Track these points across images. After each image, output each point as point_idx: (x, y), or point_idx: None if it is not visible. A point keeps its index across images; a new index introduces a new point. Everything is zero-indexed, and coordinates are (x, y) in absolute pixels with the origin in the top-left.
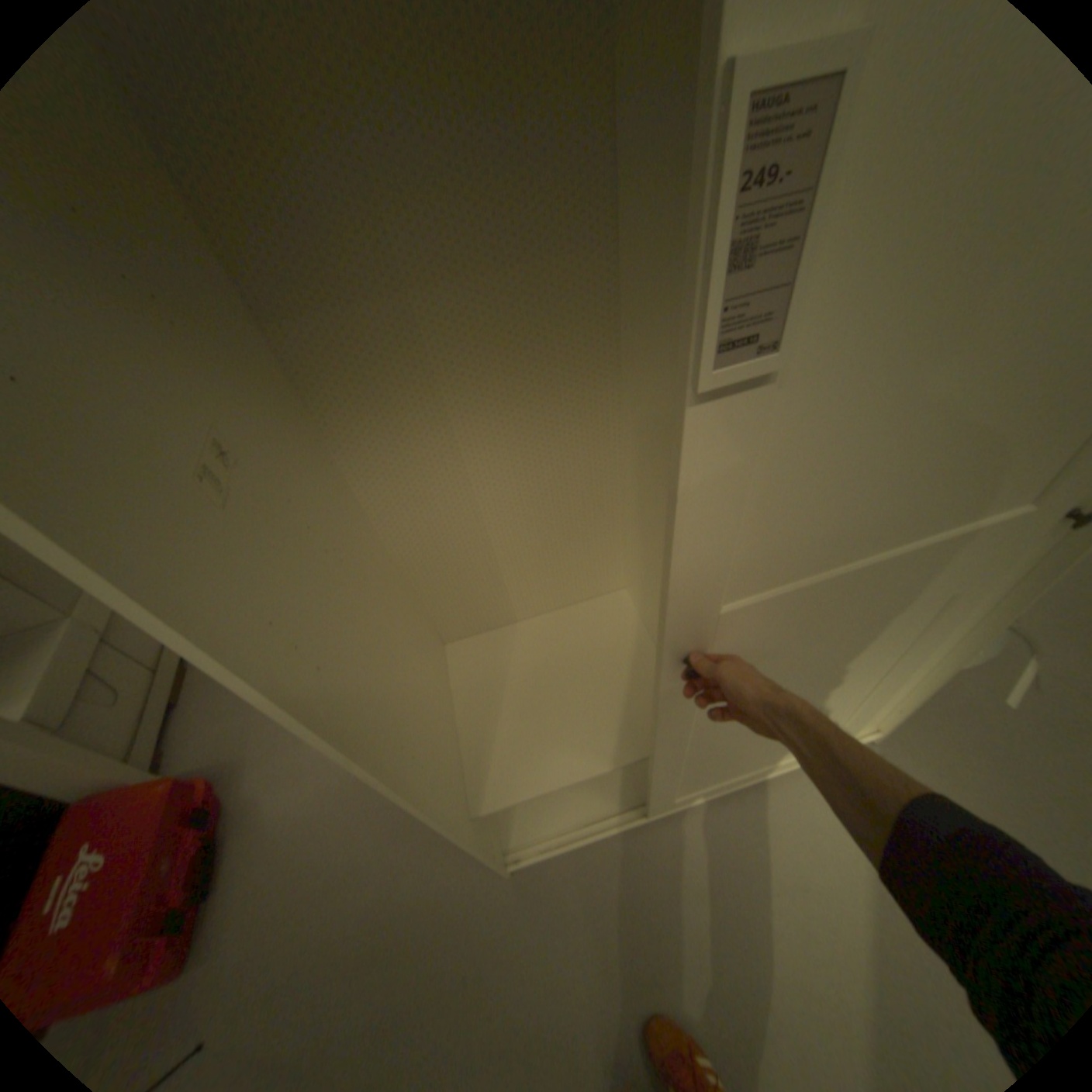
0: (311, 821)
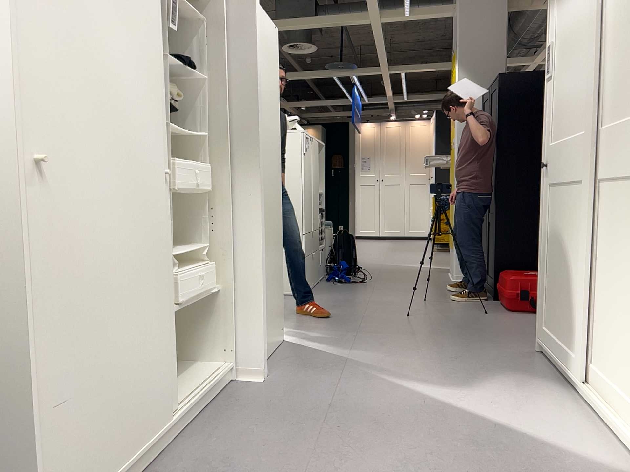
0: None
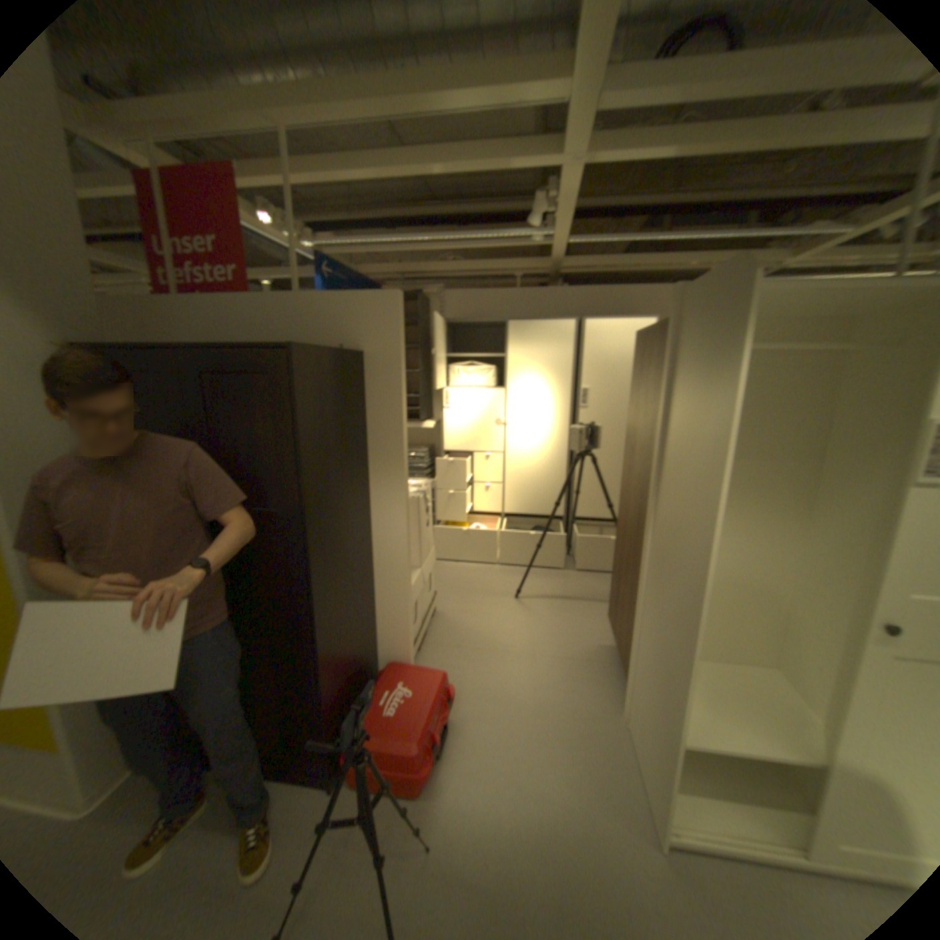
0: (507, 751)
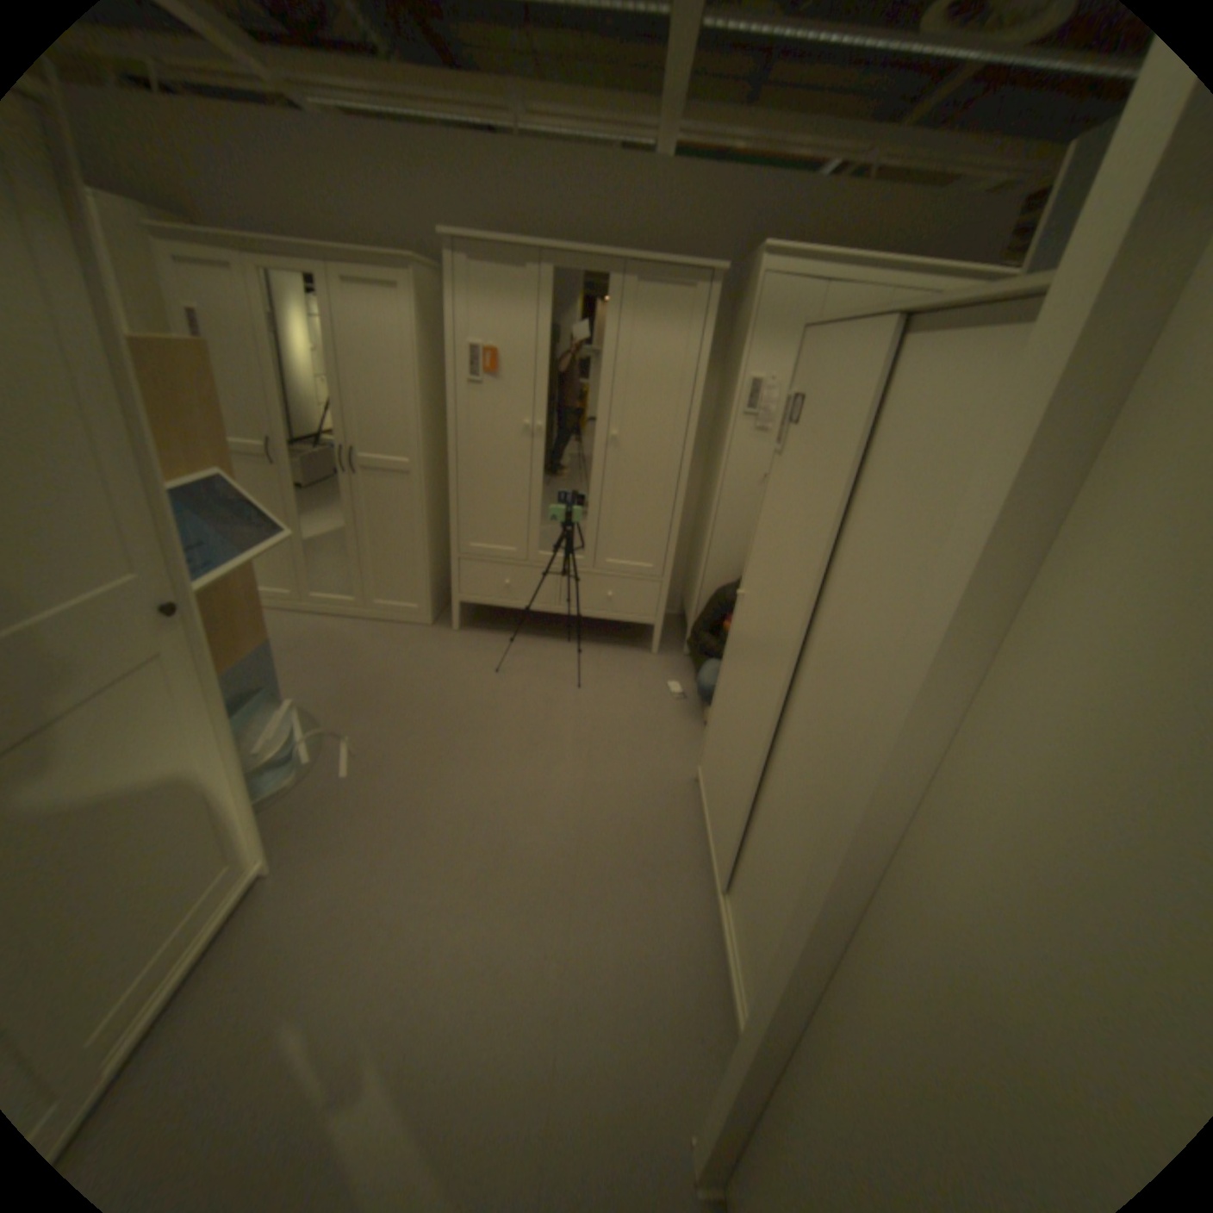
0: None
